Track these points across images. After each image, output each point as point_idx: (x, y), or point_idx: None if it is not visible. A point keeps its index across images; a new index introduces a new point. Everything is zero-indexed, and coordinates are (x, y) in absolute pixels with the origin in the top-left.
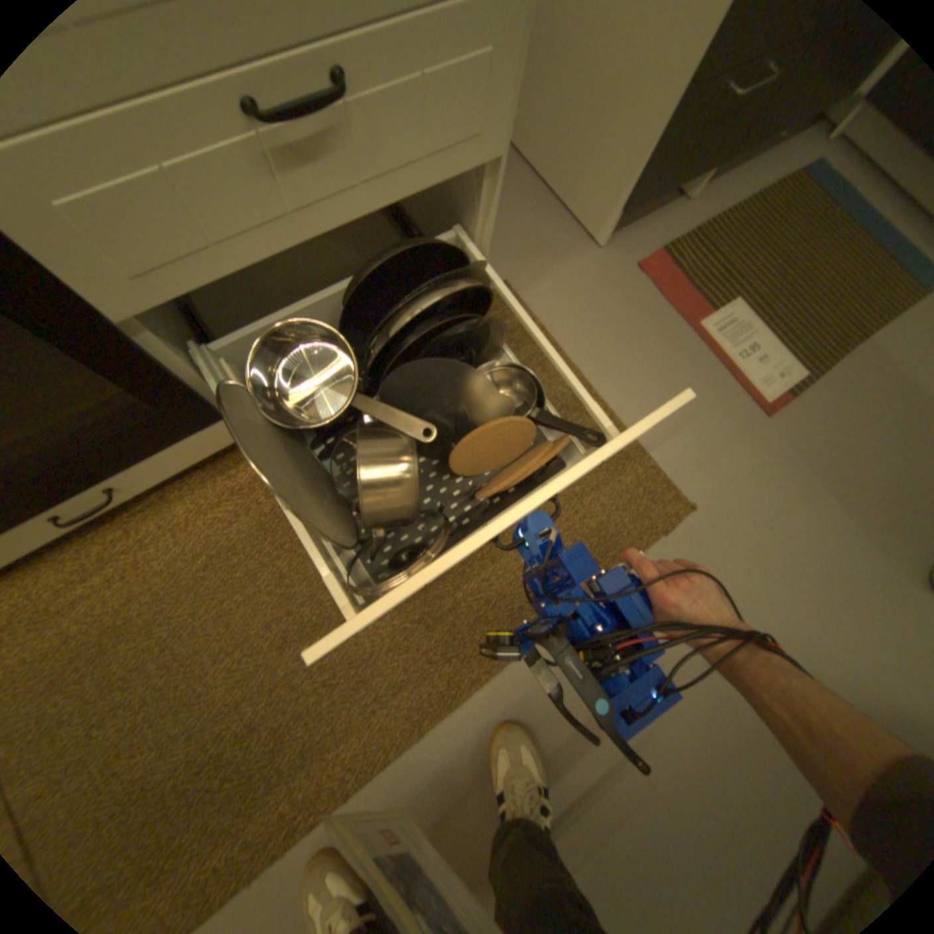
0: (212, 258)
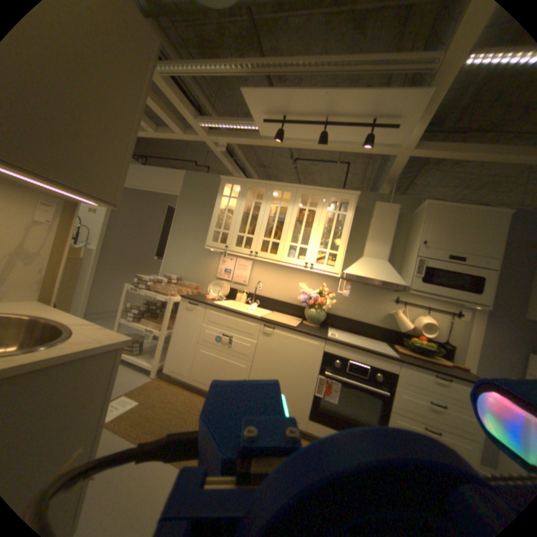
0: (411, 415)
